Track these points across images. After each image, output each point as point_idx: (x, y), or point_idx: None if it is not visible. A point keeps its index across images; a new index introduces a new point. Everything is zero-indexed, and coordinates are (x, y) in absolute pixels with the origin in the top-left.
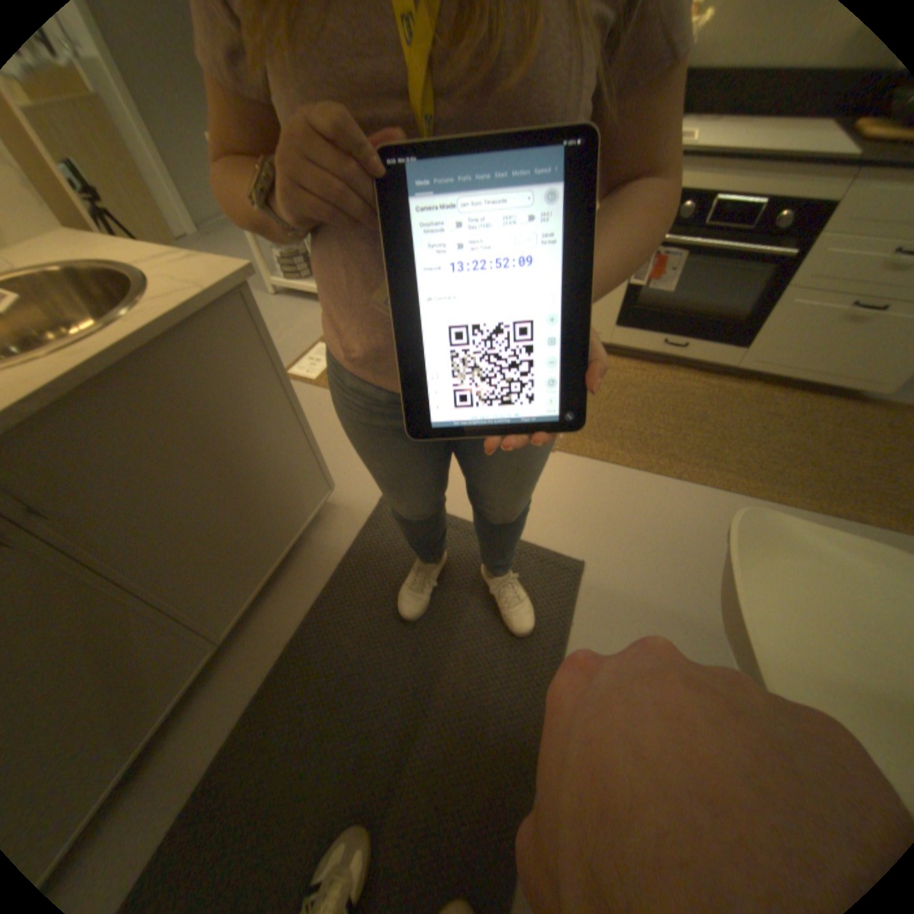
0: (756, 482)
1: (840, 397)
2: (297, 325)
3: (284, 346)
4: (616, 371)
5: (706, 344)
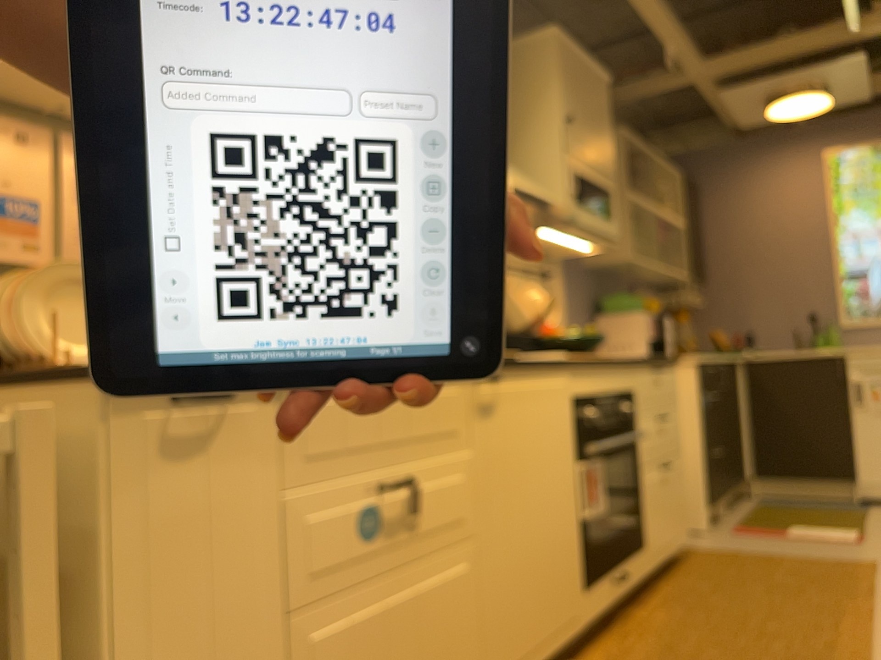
0: (853, 619)
1: (679, 564)
2: None
3: None
4: (635, 655)
5: (632, 565)
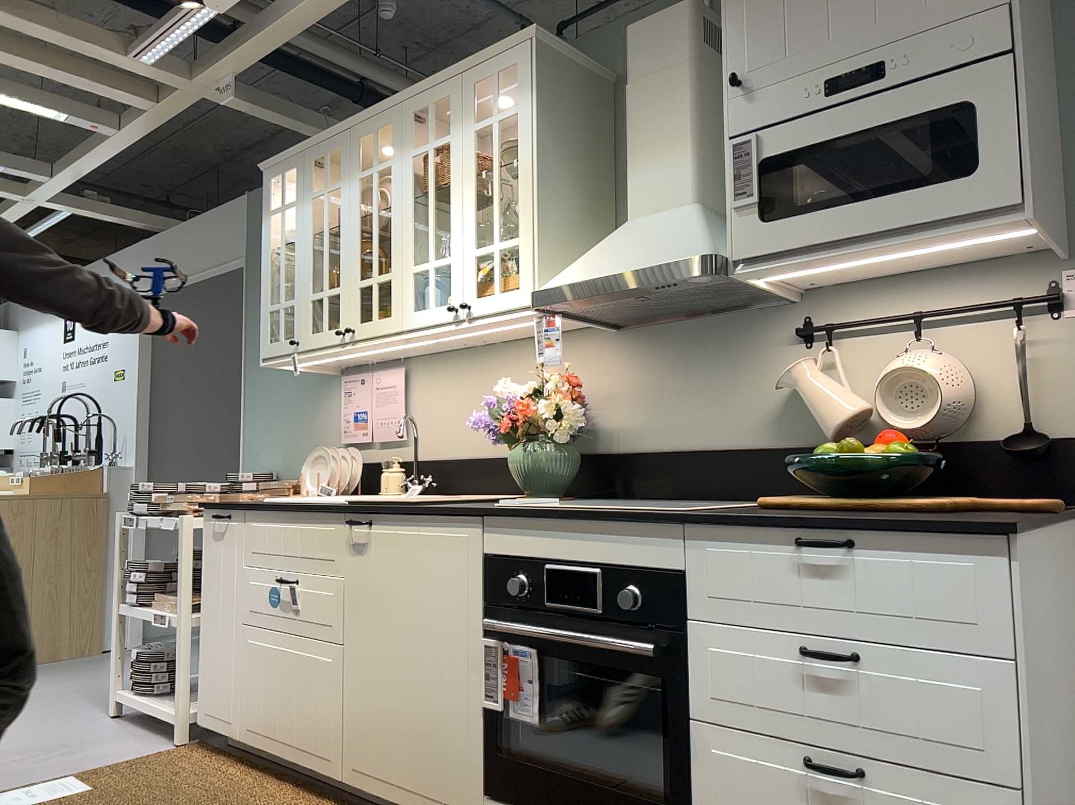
0: None
1: None
2: (80, 754)
3: (21, 774)
4: None
5: None
